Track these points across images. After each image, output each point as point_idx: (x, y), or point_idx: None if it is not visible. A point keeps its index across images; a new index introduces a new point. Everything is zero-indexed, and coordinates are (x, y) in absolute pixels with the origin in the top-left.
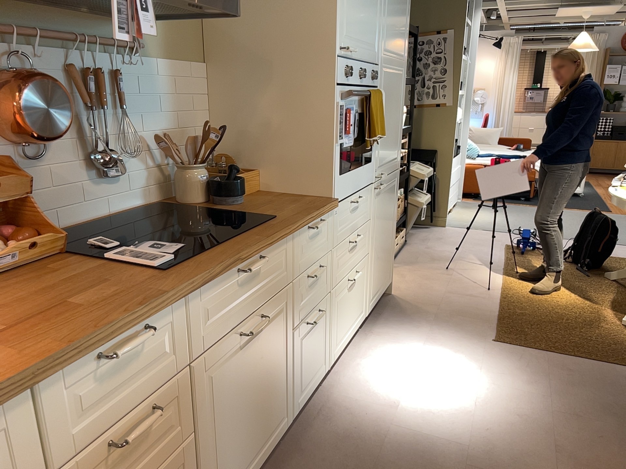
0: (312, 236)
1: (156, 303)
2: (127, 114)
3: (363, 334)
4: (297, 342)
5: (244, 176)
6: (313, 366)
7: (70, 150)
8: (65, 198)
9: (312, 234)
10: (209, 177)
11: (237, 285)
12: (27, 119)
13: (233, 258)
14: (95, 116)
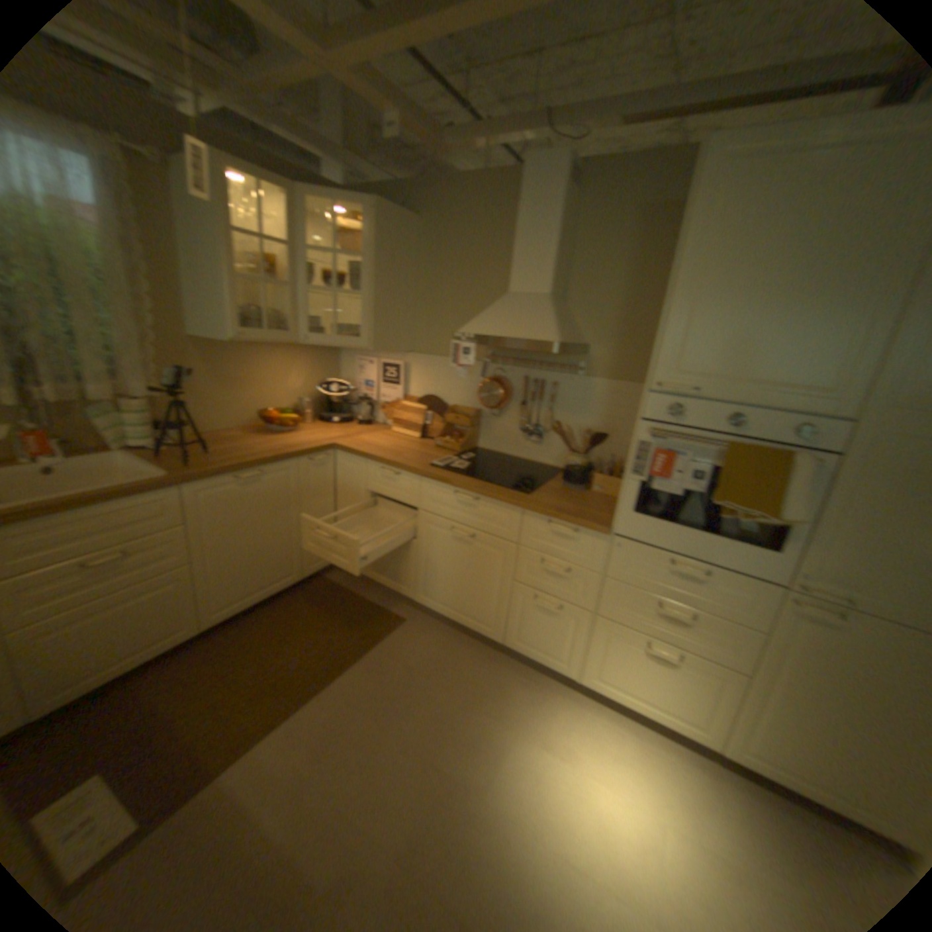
0: (555, 532)
1: (400, 466)
2: (557, 408)
3: (705, 765)
4: (519, 596)
5: (604, 478)
6: (542, 643)
7: (514, 418)
8: (505, 440)
9: (557, 532)
10: (575, 465)
11: (455, 500)
12: (478, 396)
13: (447, 480)
14: (533, 404)
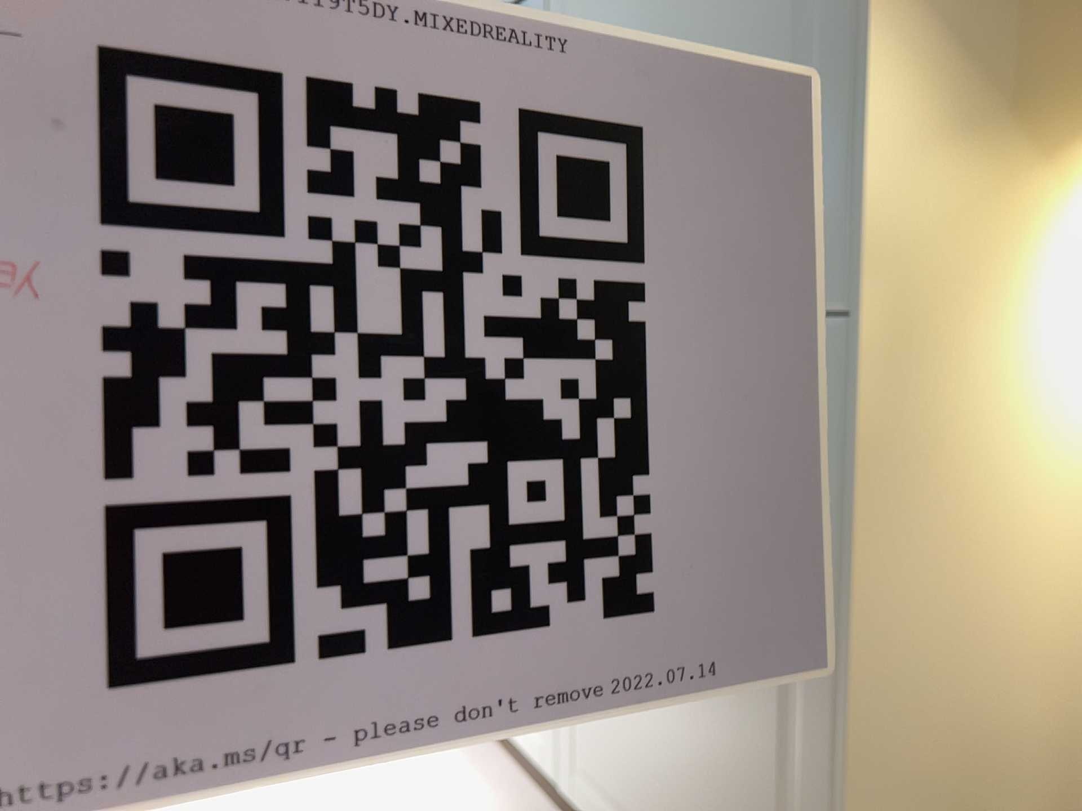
0: None
1: None
2: None
3: None
4: None
5: None
6: None
7: None
8: None
9: None
10: None
11: None
12: None
13: None
14: None
